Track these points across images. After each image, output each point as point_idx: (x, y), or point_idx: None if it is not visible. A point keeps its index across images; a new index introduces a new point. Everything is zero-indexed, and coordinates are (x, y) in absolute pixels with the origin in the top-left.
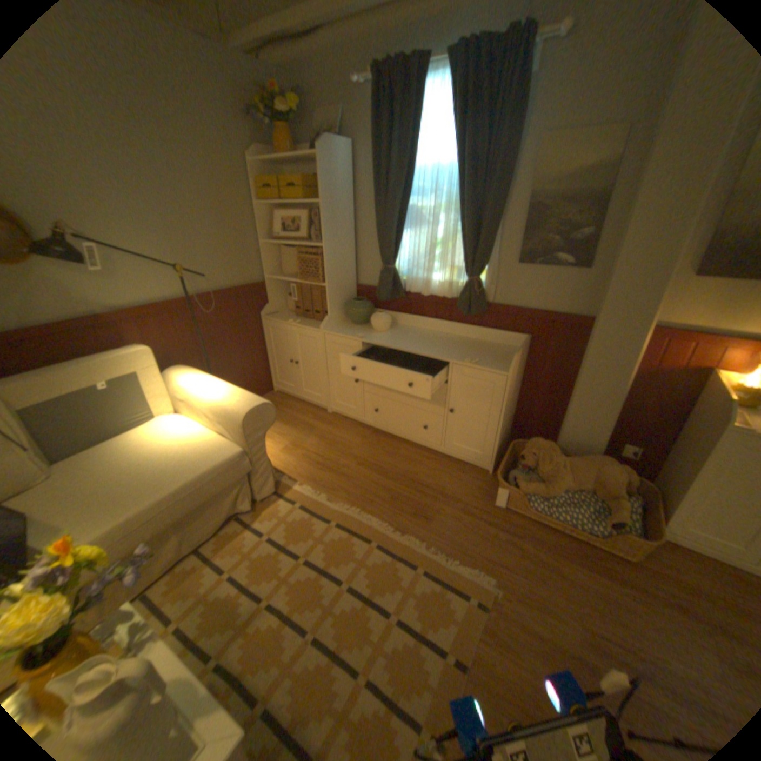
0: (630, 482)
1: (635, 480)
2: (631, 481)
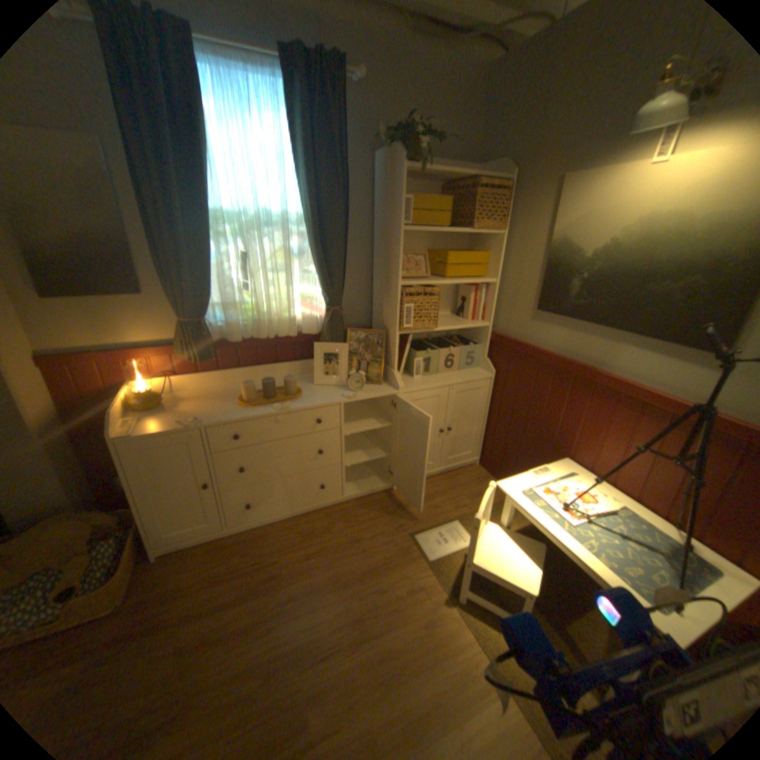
0: (101, 524)
1: (101, 520)
2: (97, 524)
